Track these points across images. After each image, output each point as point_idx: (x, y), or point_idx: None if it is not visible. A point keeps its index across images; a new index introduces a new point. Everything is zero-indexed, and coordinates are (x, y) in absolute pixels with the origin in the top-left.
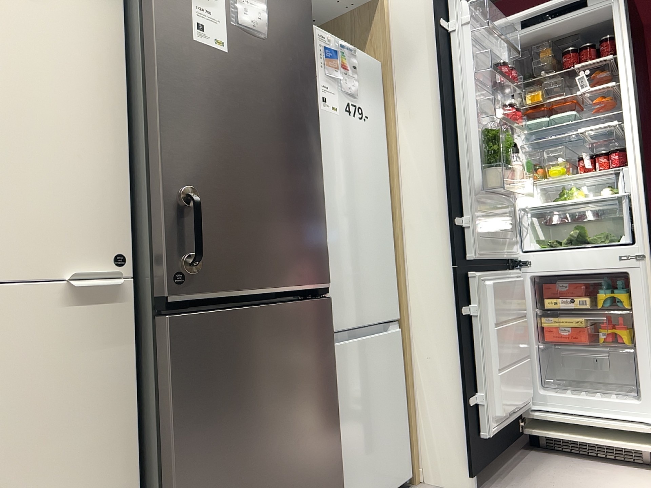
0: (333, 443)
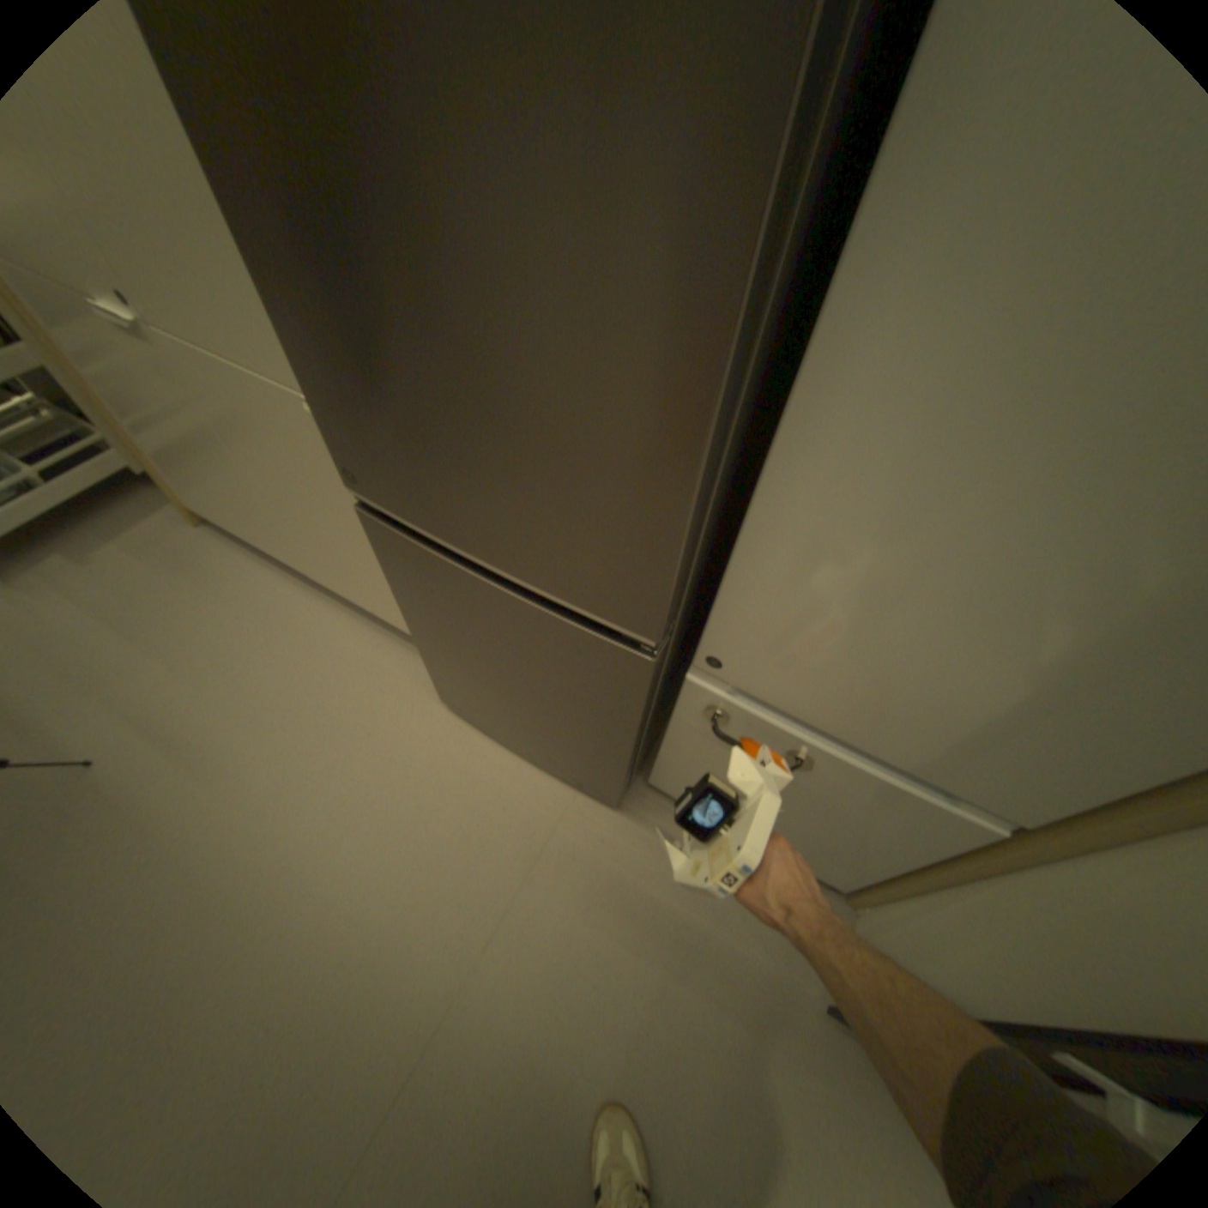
0: (614, 753)
